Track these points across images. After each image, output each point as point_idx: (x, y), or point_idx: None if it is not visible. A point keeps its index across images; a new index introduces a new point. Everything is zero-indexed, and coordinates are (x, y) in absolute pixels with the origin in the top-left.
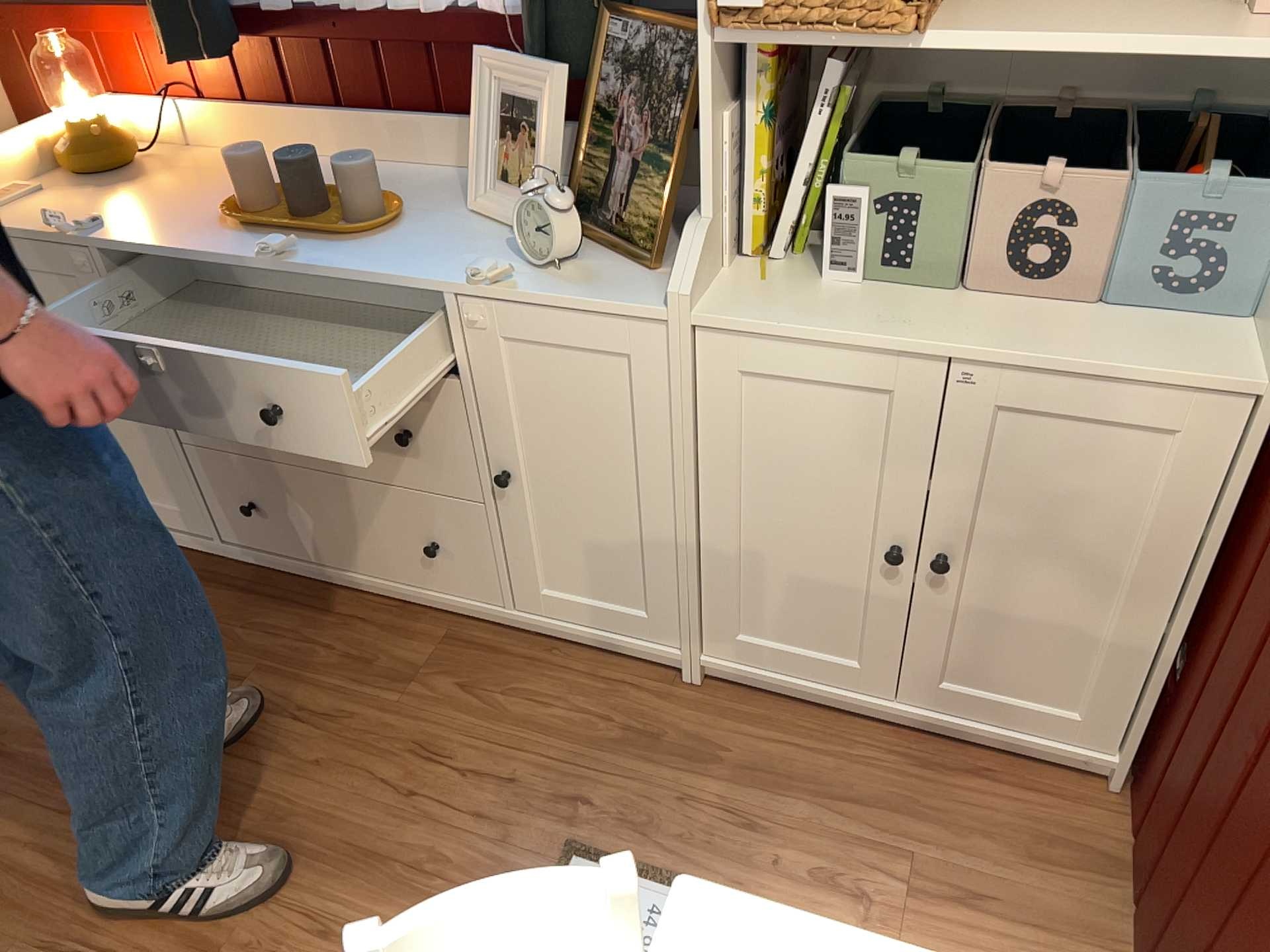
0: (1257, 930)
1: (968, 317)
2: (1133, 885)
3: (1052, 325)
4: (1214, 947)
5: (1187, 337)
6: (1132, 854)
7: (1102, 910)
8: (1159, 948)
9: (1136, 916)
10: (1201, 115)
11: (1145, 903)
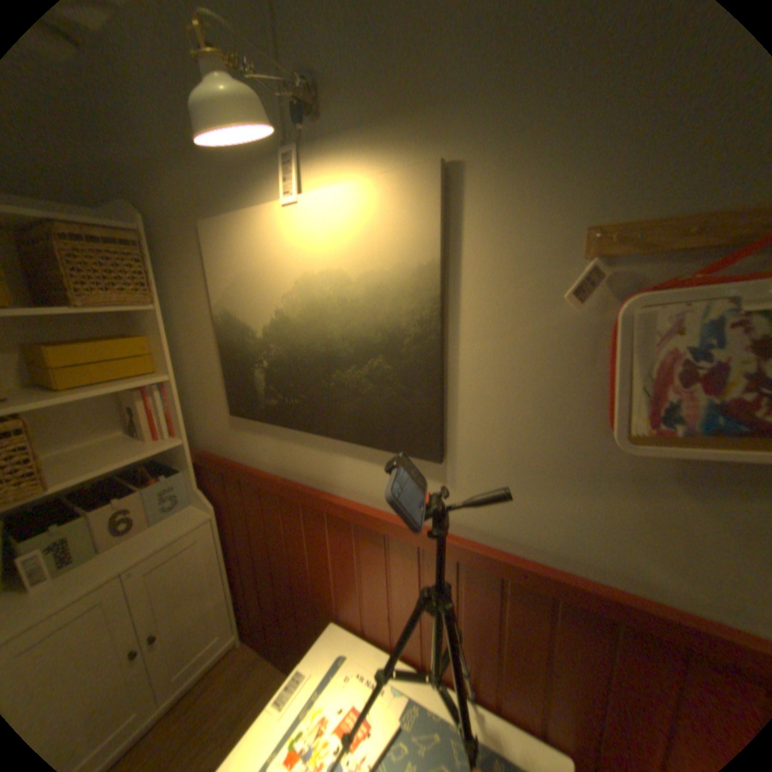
0: (300, 620)
1: (111, 561)
2: (263, 661)
3: (141, 543)
4: (295, 638)
5: (180, 520)
6: (256, 655)
7: (264, 676)
8: (283, 661)
9: (271, 666)
10: (134, 468)
11: (270, 659)
